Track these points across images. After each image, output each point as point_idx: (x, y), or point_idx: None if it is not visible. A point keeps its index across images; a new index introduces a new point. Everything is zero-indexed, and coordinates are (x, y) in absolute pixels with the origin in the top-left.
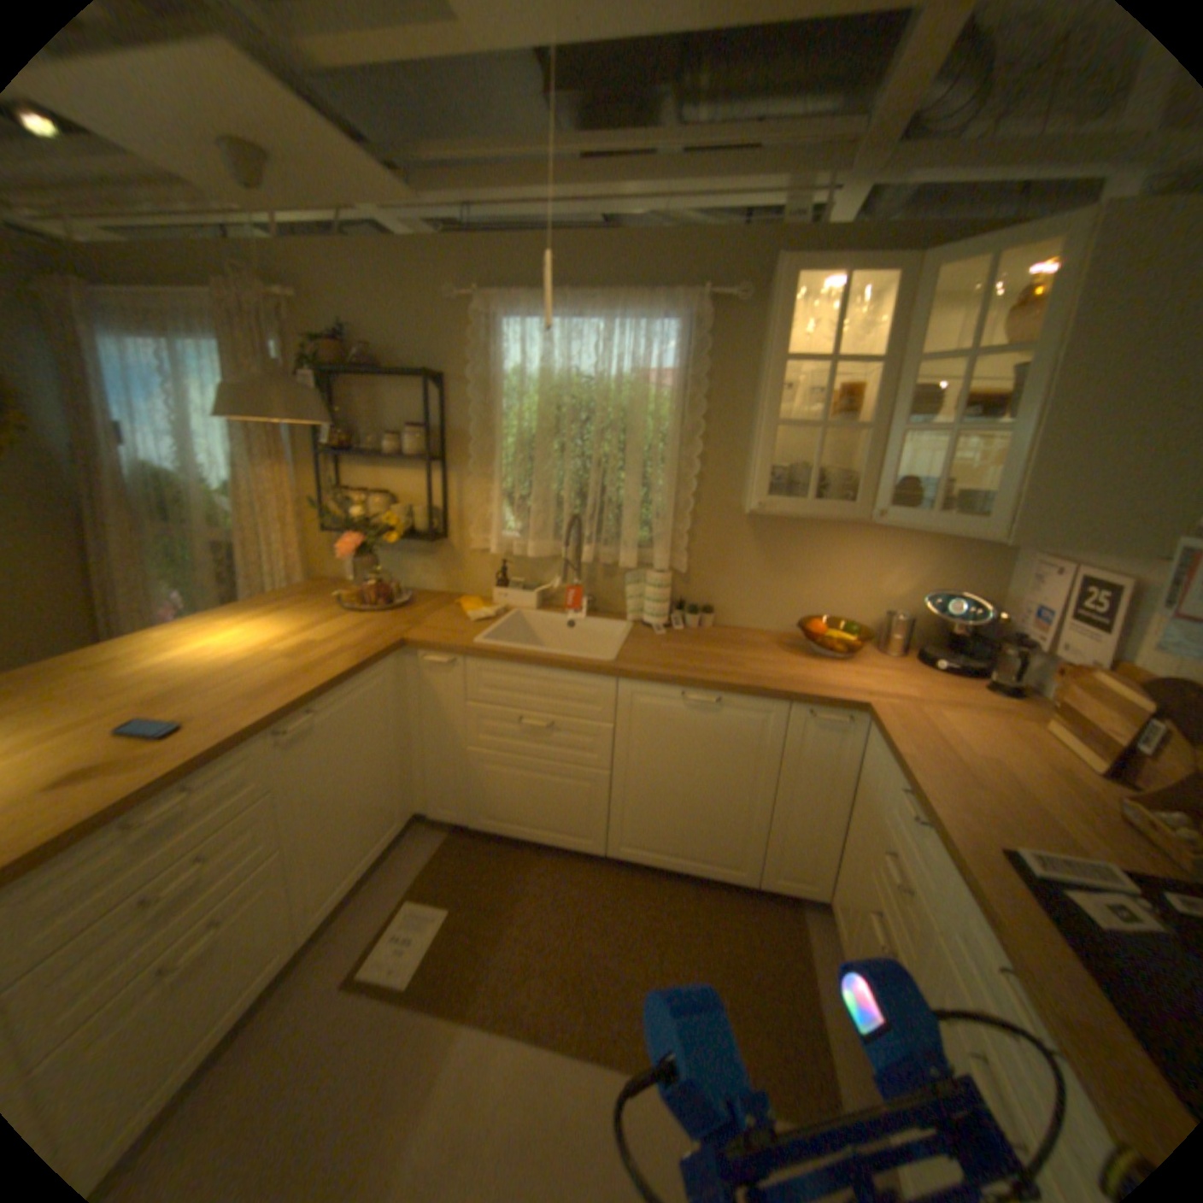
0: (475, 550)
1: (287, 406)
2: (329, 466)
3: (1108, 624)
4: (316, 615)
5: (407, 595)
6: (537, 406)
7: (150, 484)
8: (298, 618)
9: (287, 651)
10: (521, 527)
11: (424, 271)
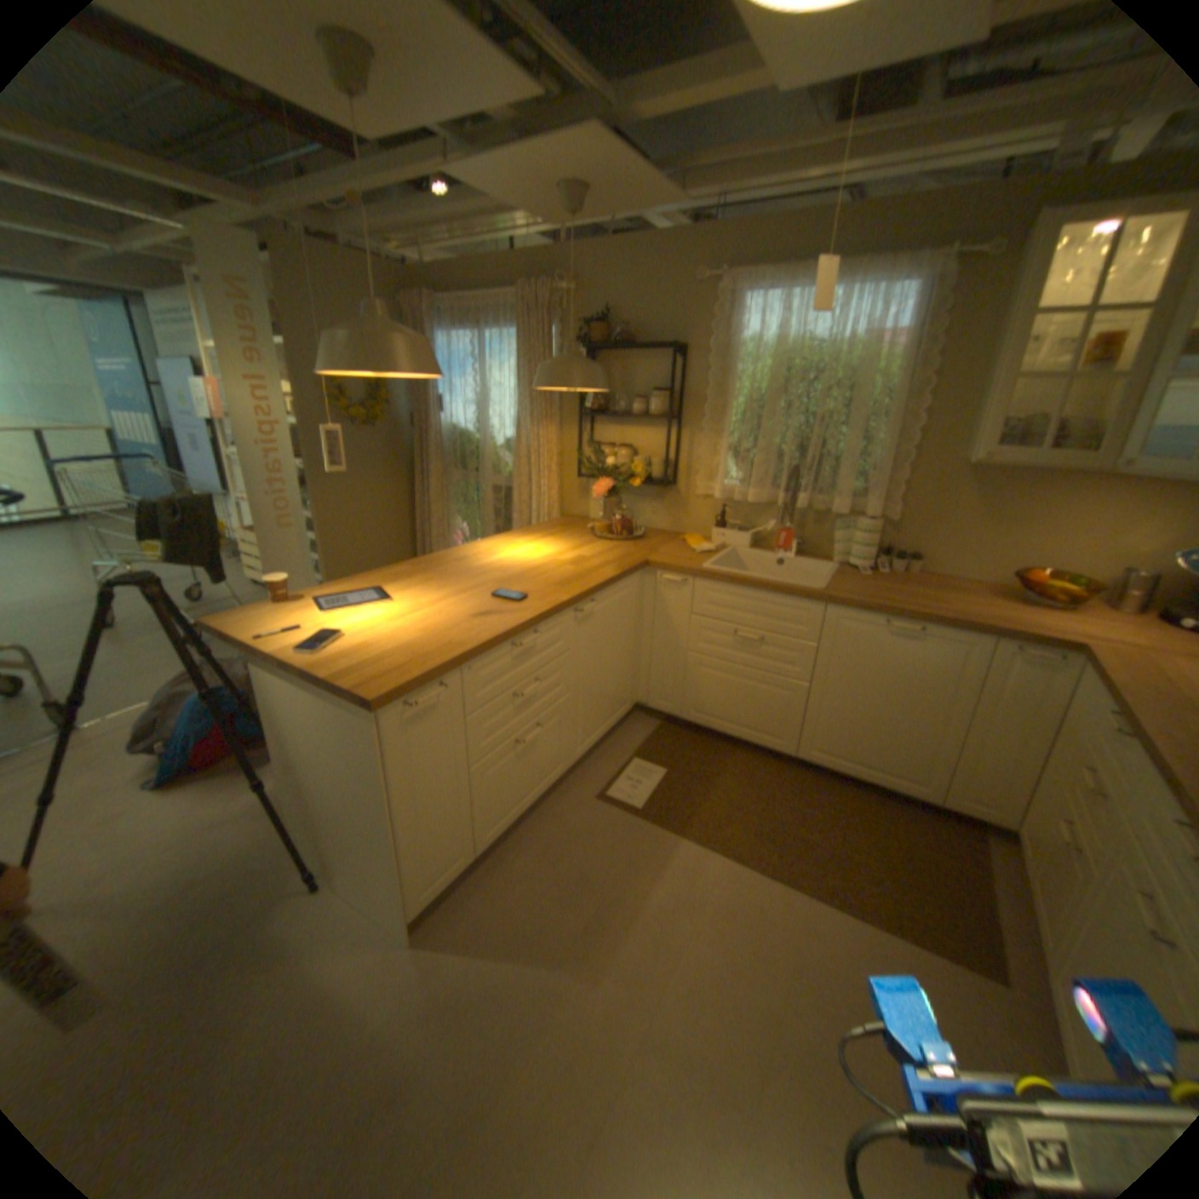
0: (700, 496)
1: (587, 378)
2: (587, 425)
3: None
4: (579, 540)
5: (641, 531)
6: (770, 369)
7: (459, 441)
8: (567, 541)
9: (570, 561)
10: (744, 475)
11: (682, 257)
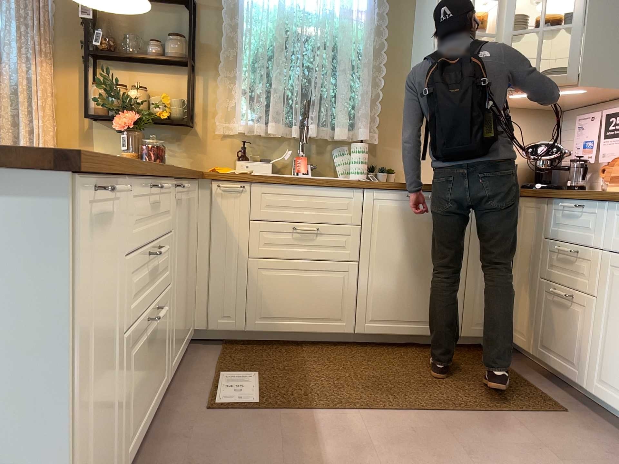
0: (219, 134)
1: None
2: (92, 68)
3: None
4: None
5: None
6: (272, 29)
7: None
8: None
9: None
10: (262, 111)
11: None
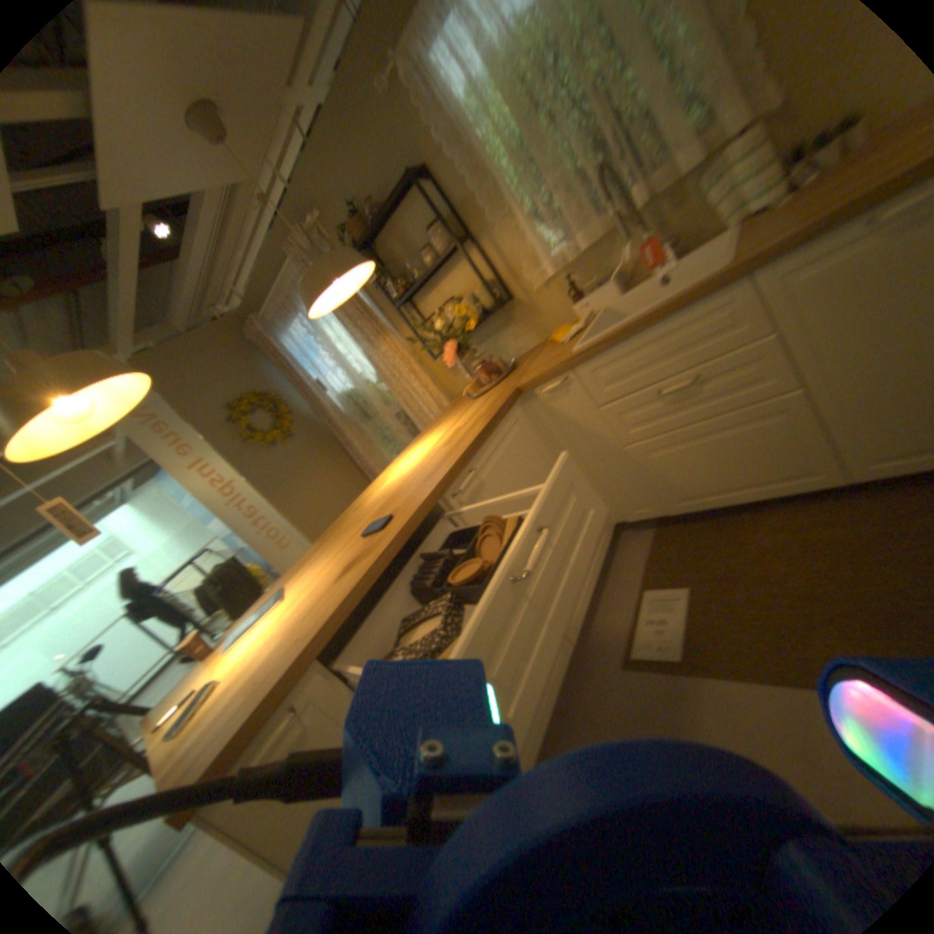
0: (539, 286)
1: (333, 264)
2: (410, 310)
3: None
4: (458, 411)
5: (511, 361)
6: (504, 99)
7: (348, 399)
8: (448, 420)
9: (444, 439)
10: (560, 227)
11: (358, 90)
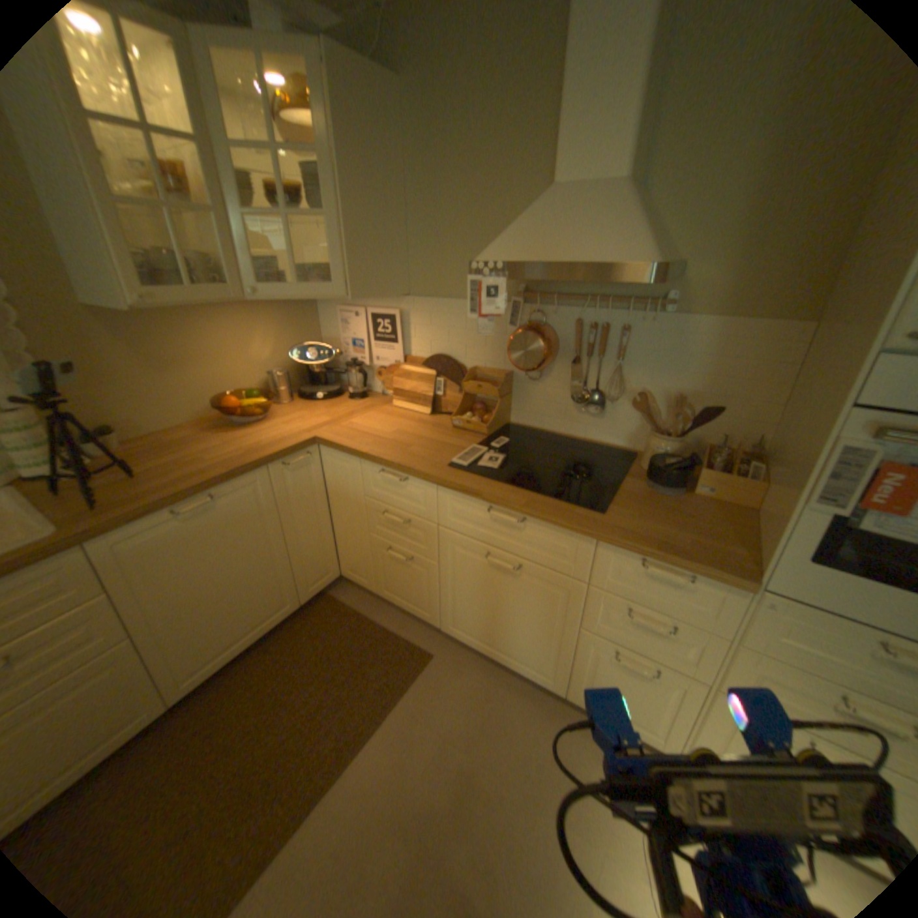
0: None
1: None
2: None
3: (392, 337)
4: None
5: None
6: None
7: None
8: None
9: None
10: None
11: None
